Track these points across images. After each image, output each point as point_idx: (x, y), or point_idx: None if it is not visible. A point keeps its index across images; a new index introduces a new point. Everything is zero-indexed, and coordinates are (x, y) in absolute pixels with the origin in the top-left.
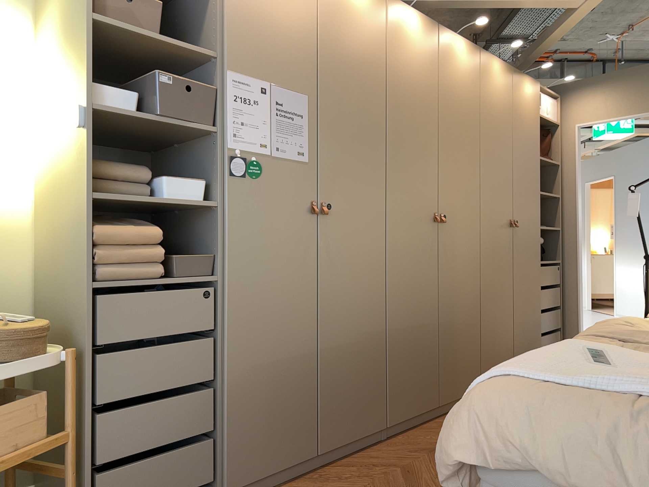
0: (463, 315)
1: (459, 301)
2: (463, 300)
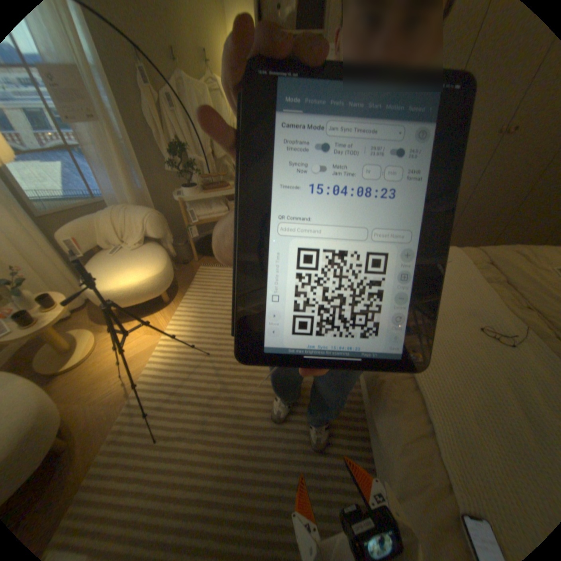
0: (495, 205)
1: (496, 194)
2: (501, 195)
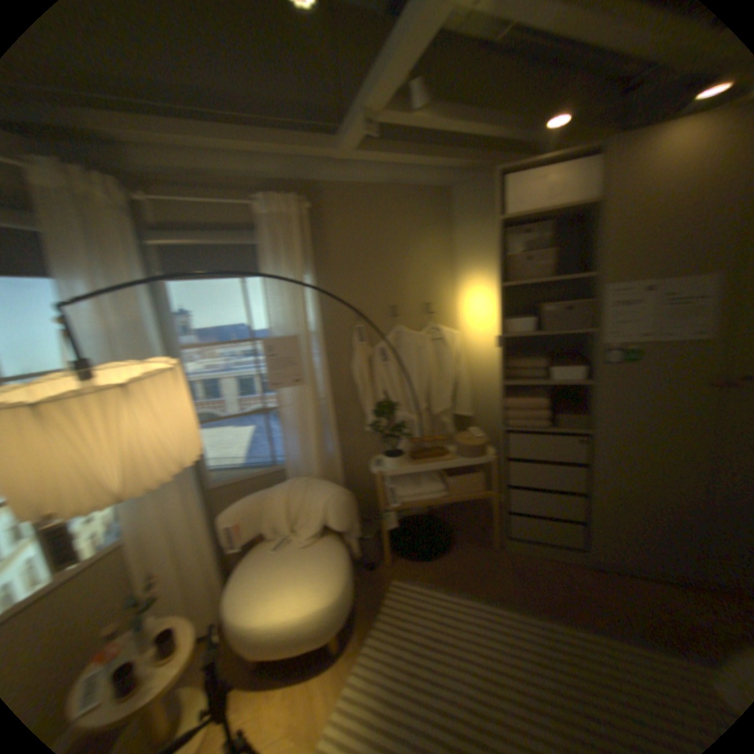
0: None
1: None
2: None
